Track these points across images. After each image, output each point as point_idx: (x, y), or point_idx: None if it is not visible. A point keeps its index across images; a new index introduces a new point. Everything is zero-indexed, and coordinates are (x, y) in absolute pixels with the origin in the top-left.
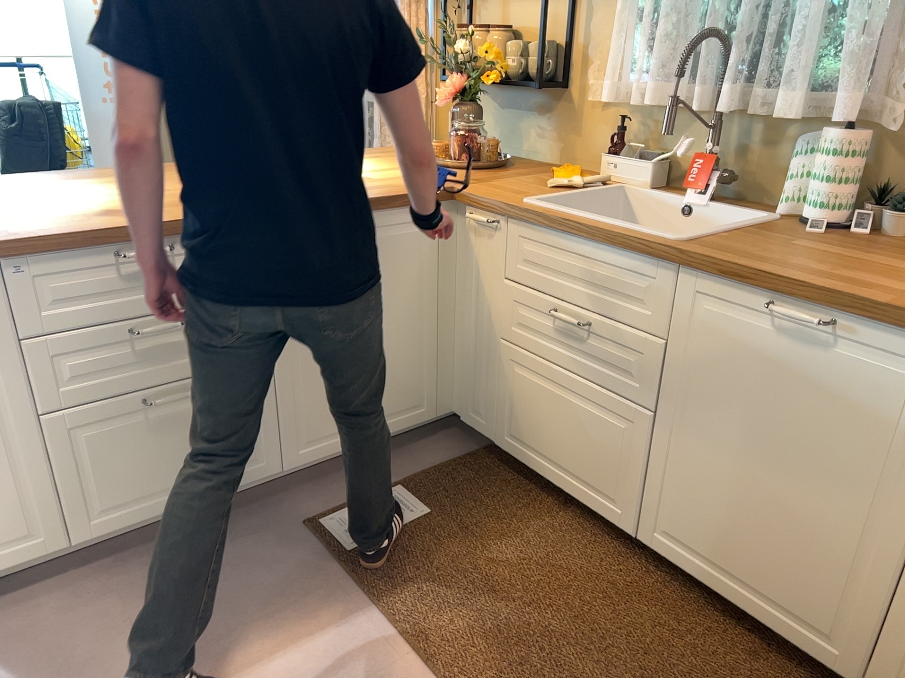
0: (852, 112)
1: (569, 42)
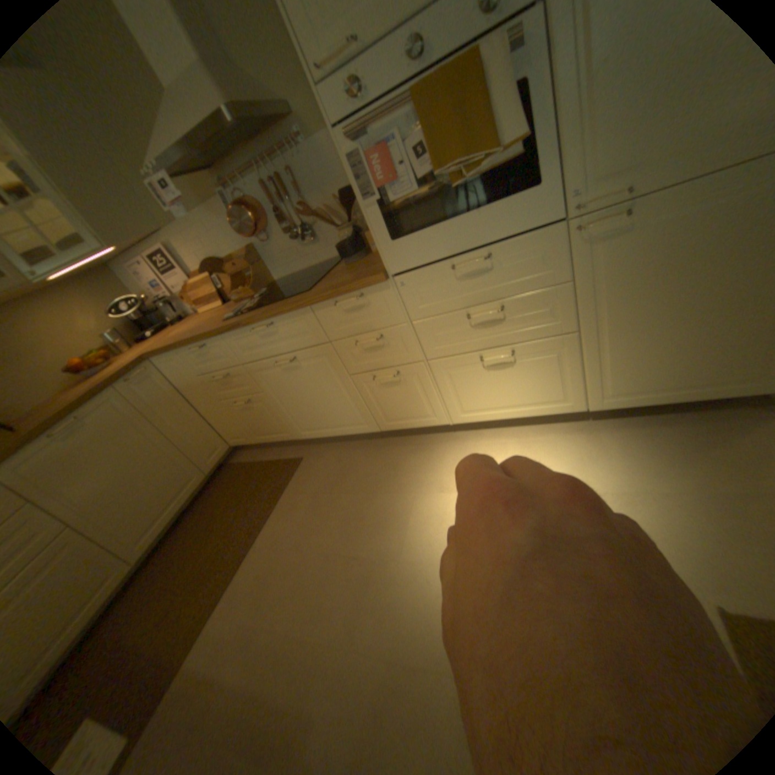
0: None
1: None
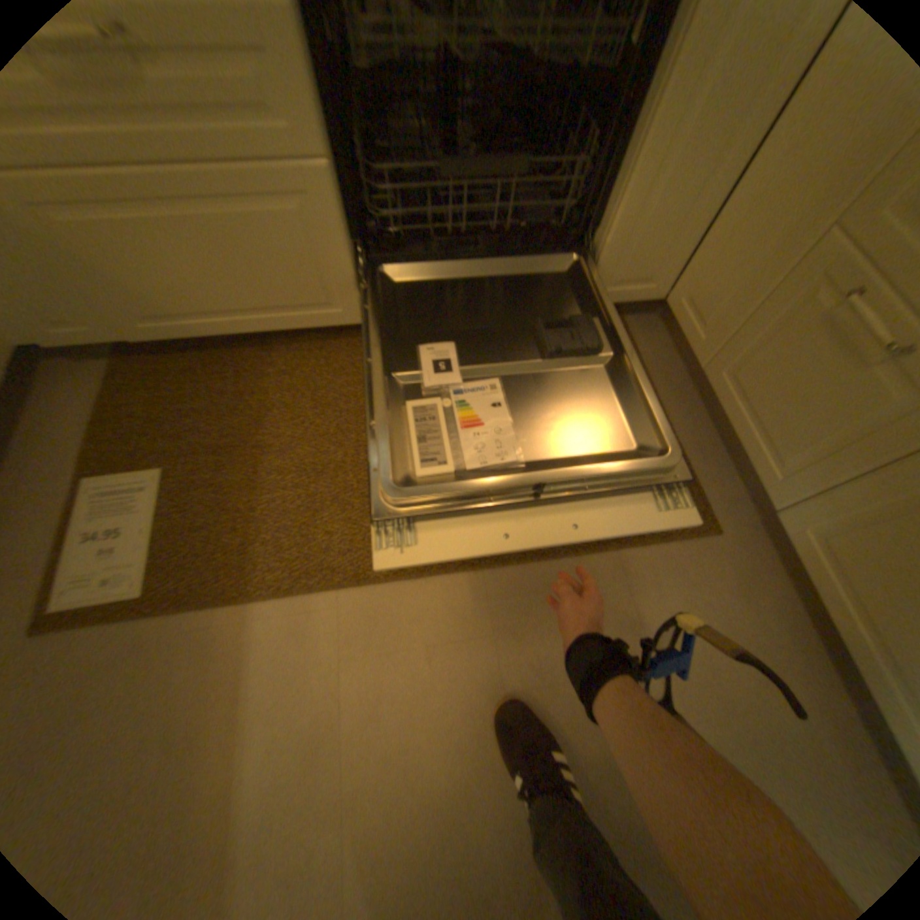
0: None
1: None
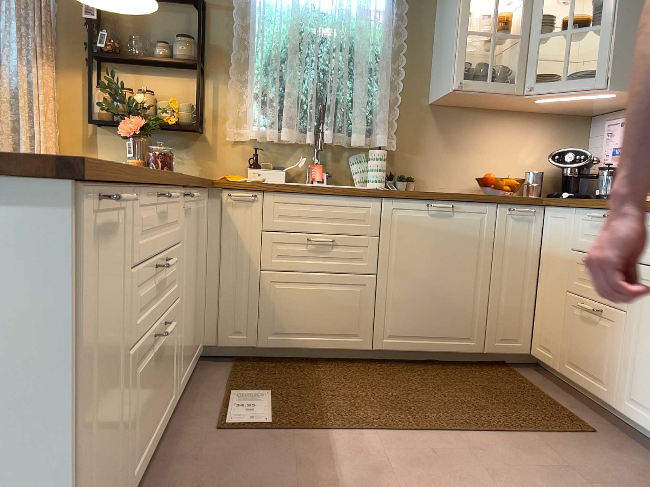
0: (387, 140)
1: (204, 105)
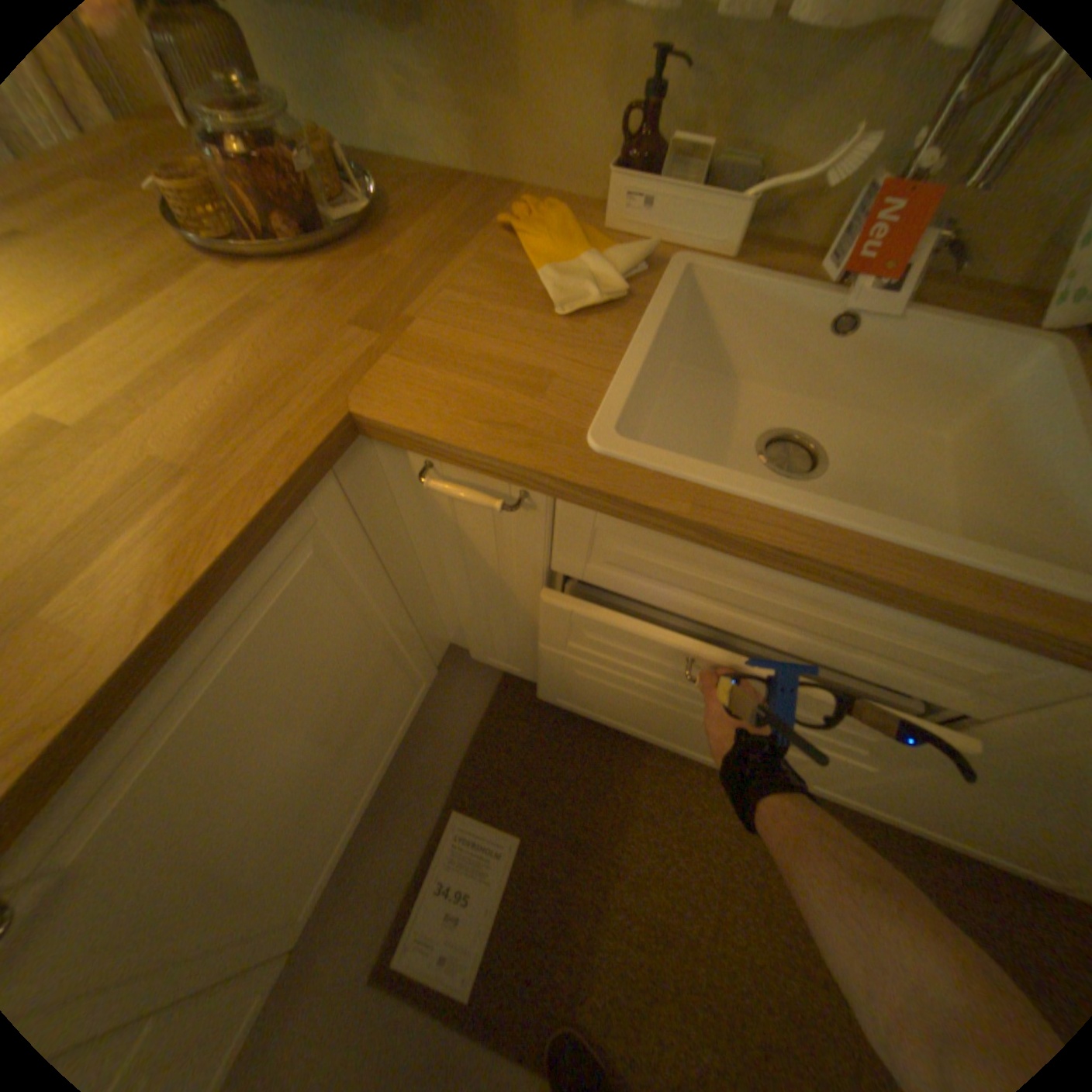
0: None
1: None
